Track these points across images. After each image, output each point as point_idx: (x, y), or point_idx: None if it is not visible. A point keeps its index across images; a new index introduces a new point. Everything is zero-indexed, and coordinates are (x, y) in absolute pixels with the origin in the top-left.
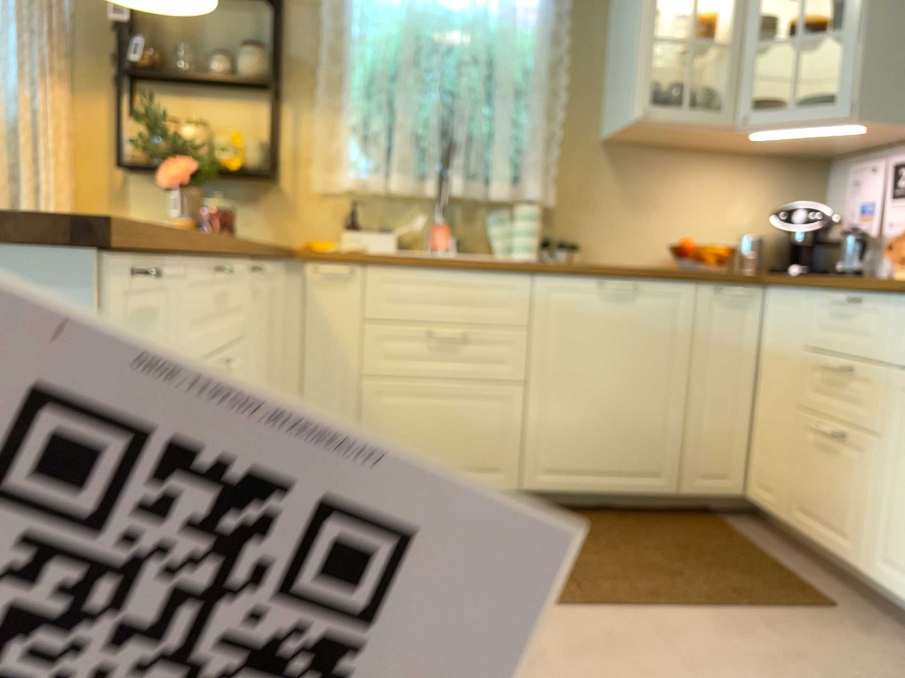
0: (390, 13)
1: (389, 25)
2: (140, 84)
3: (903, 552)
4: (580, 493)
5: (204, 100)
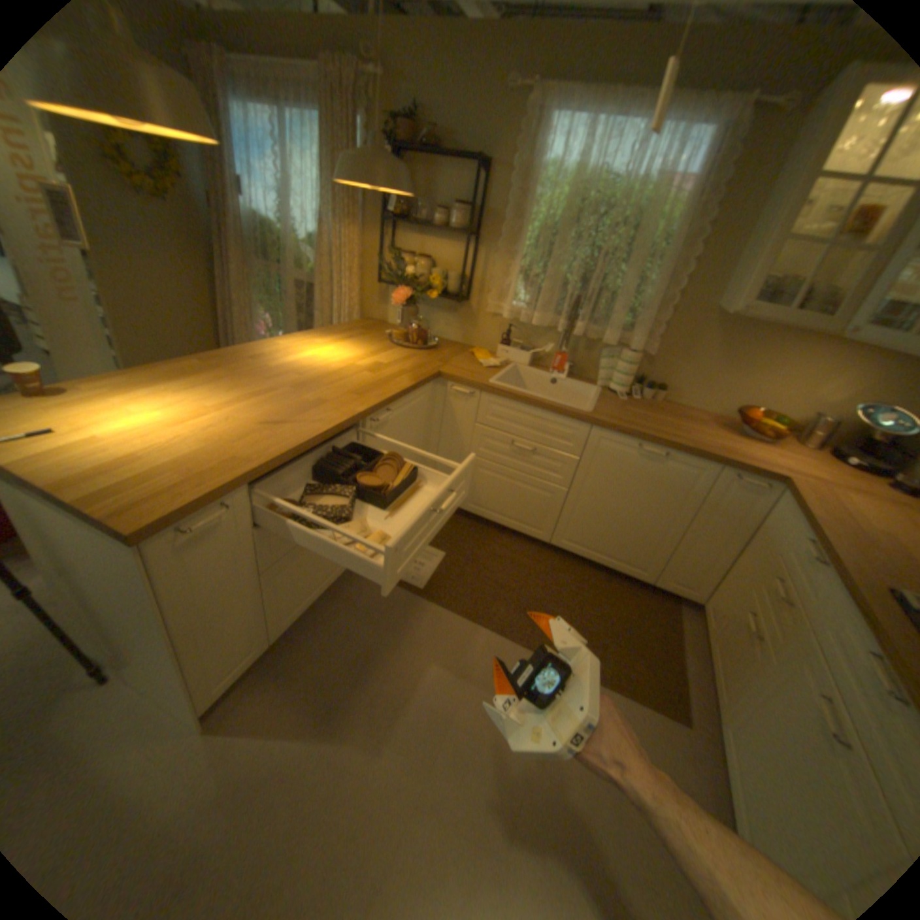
0: (566, 176)
1: (563, 188)
2: (397, 223)
3: (743, 739)
4: (586, 558)
5: (432, 238)
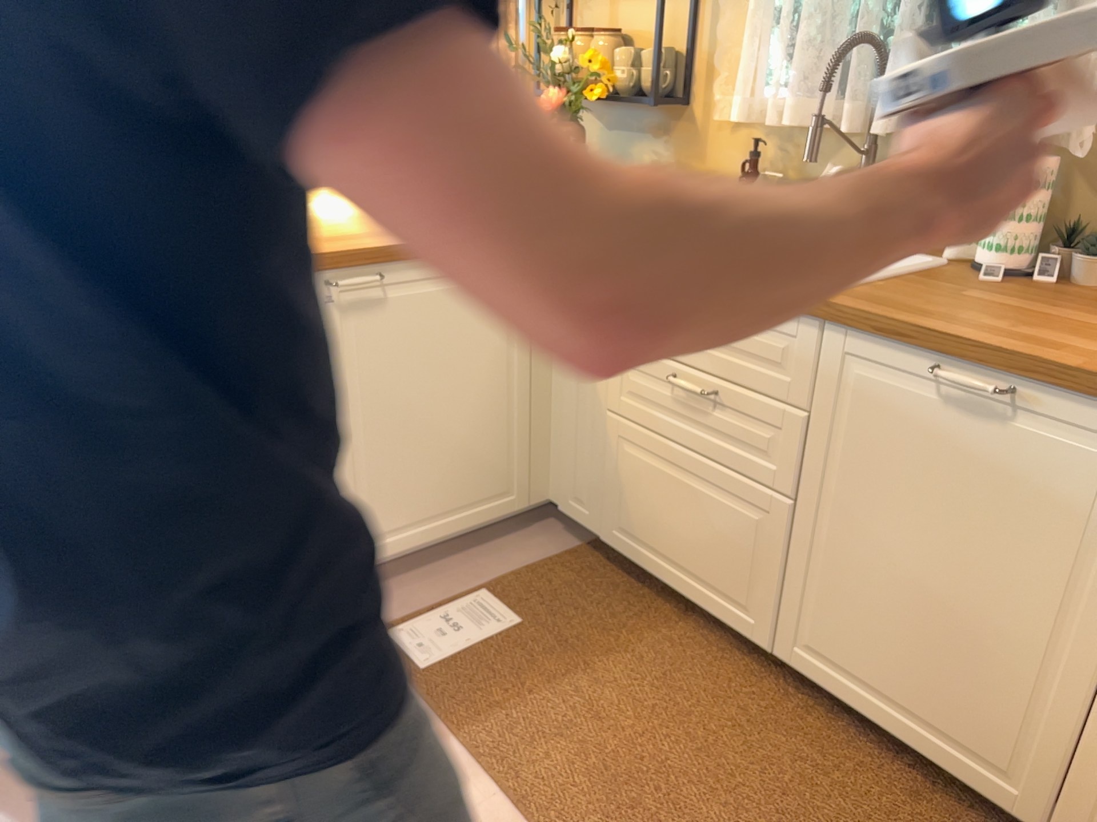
0: None
1: None
2: None
3: None
4: (856, 709)
5: None
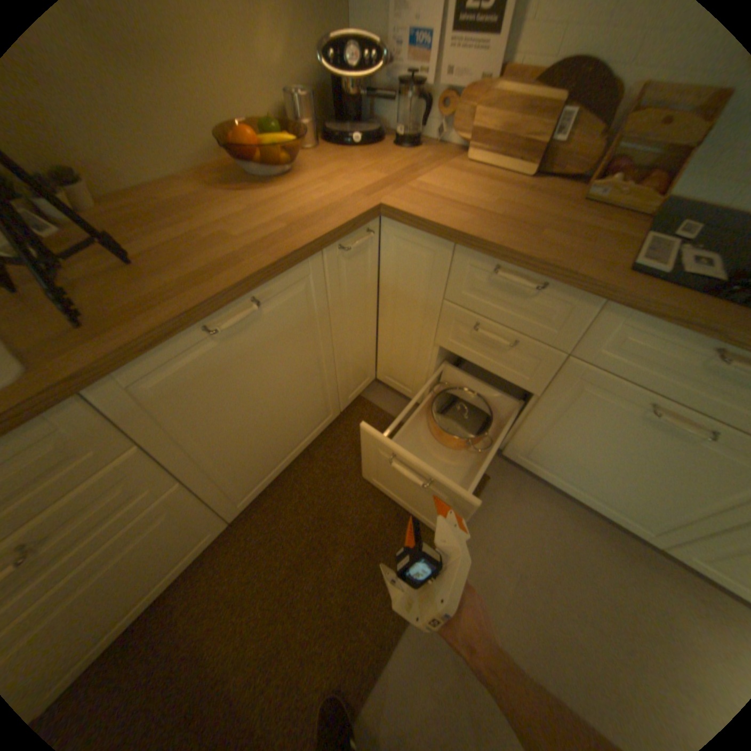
0: None
1: None
2: None
3: (543, 457)
4: (277, 477)
5: None
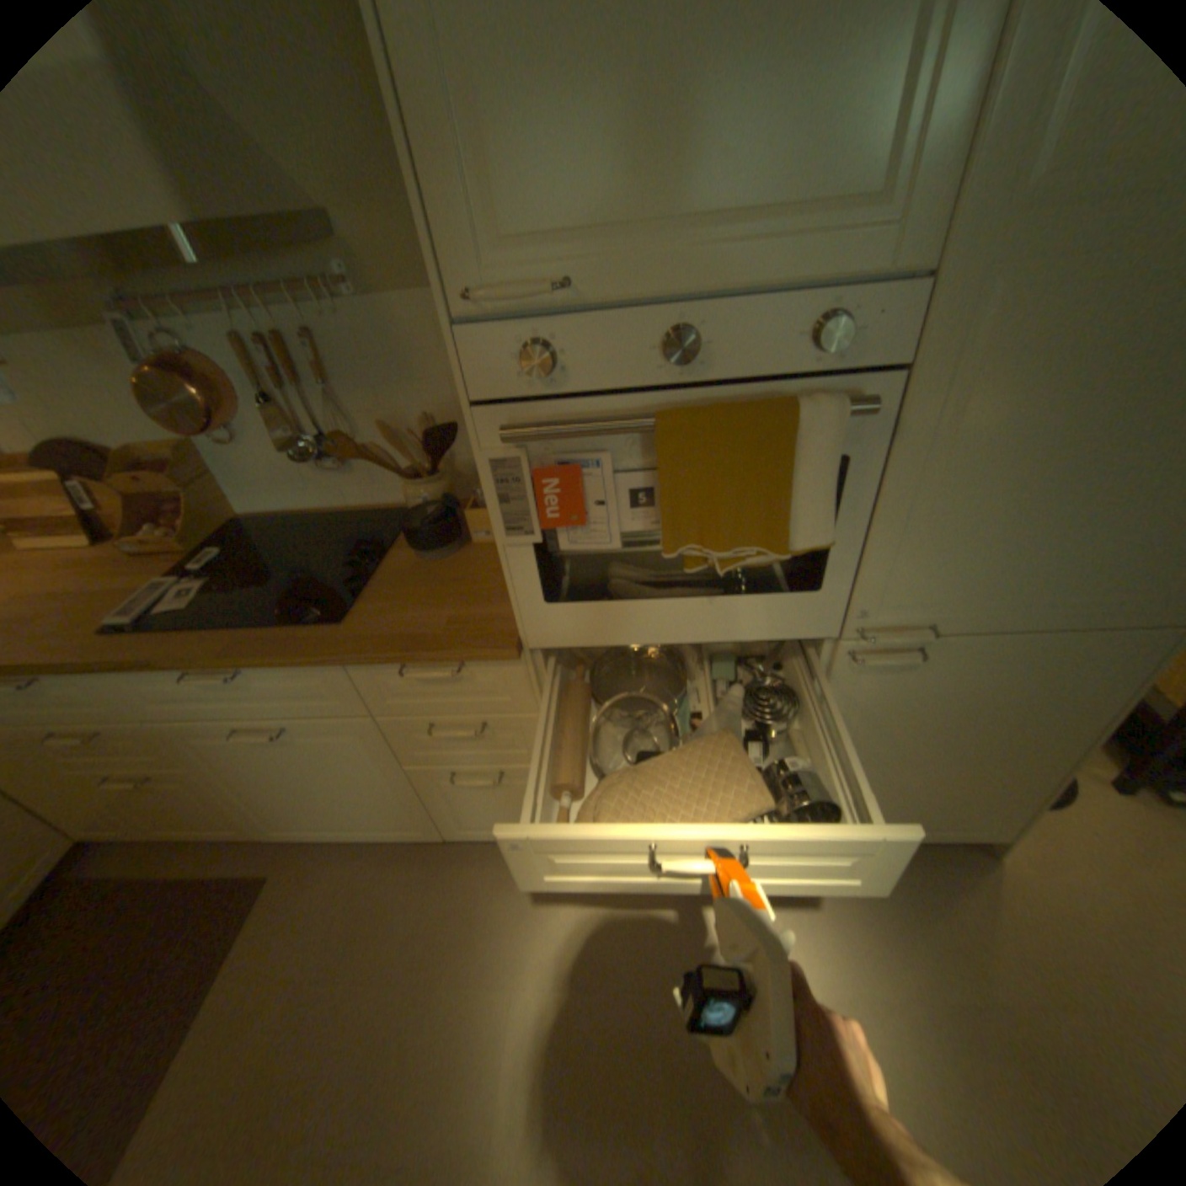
0: None
1: None
2: None
3: (276, 822)
4: None
5: None
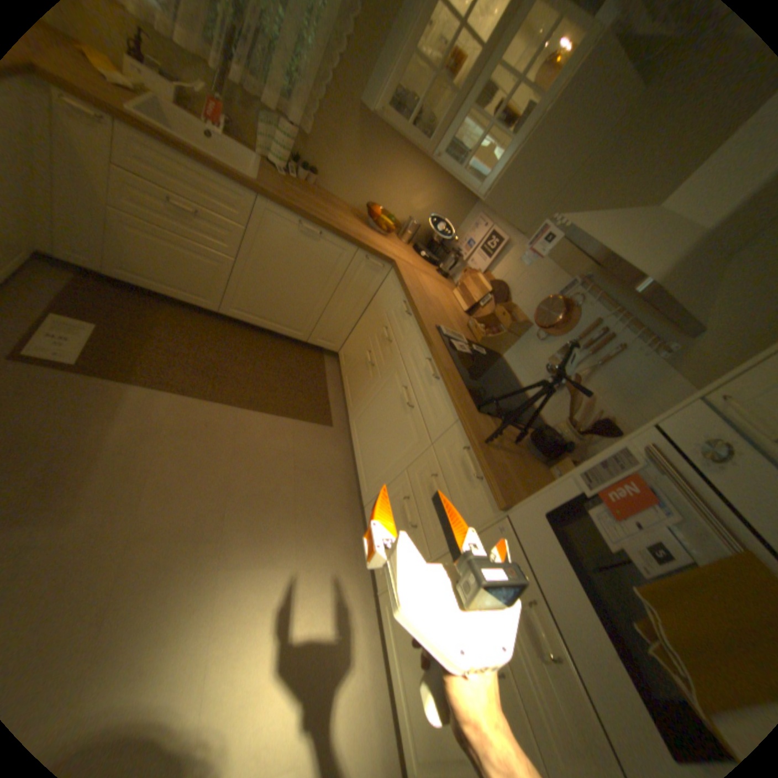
0: None
1: None
2: None
3: (361, 423)
4: (253, 325)
5: None
